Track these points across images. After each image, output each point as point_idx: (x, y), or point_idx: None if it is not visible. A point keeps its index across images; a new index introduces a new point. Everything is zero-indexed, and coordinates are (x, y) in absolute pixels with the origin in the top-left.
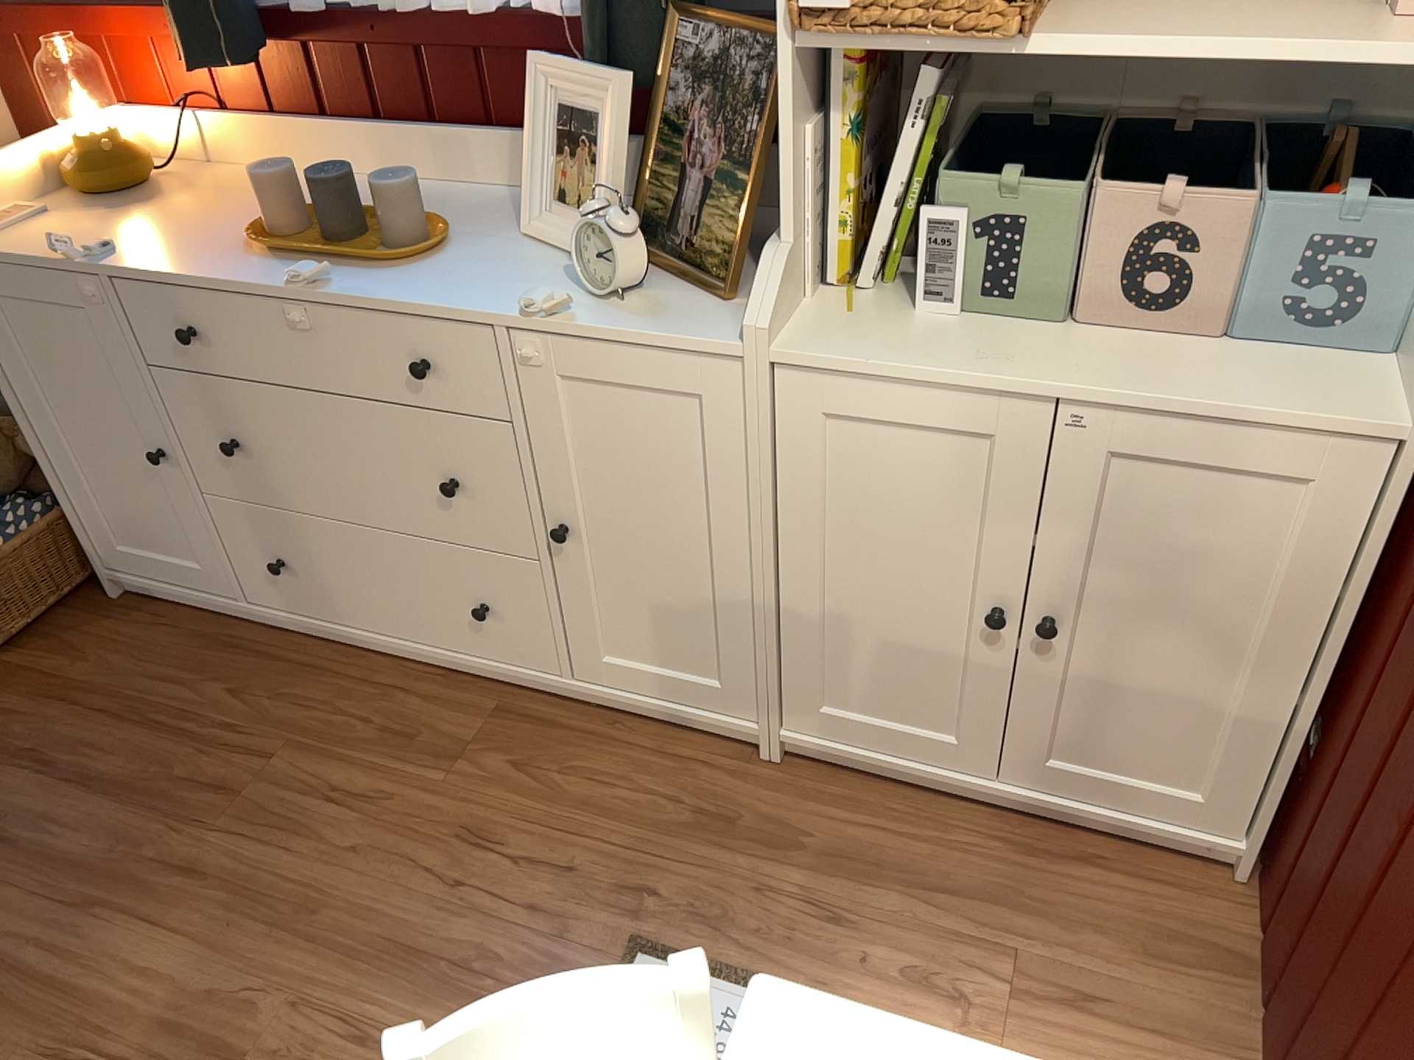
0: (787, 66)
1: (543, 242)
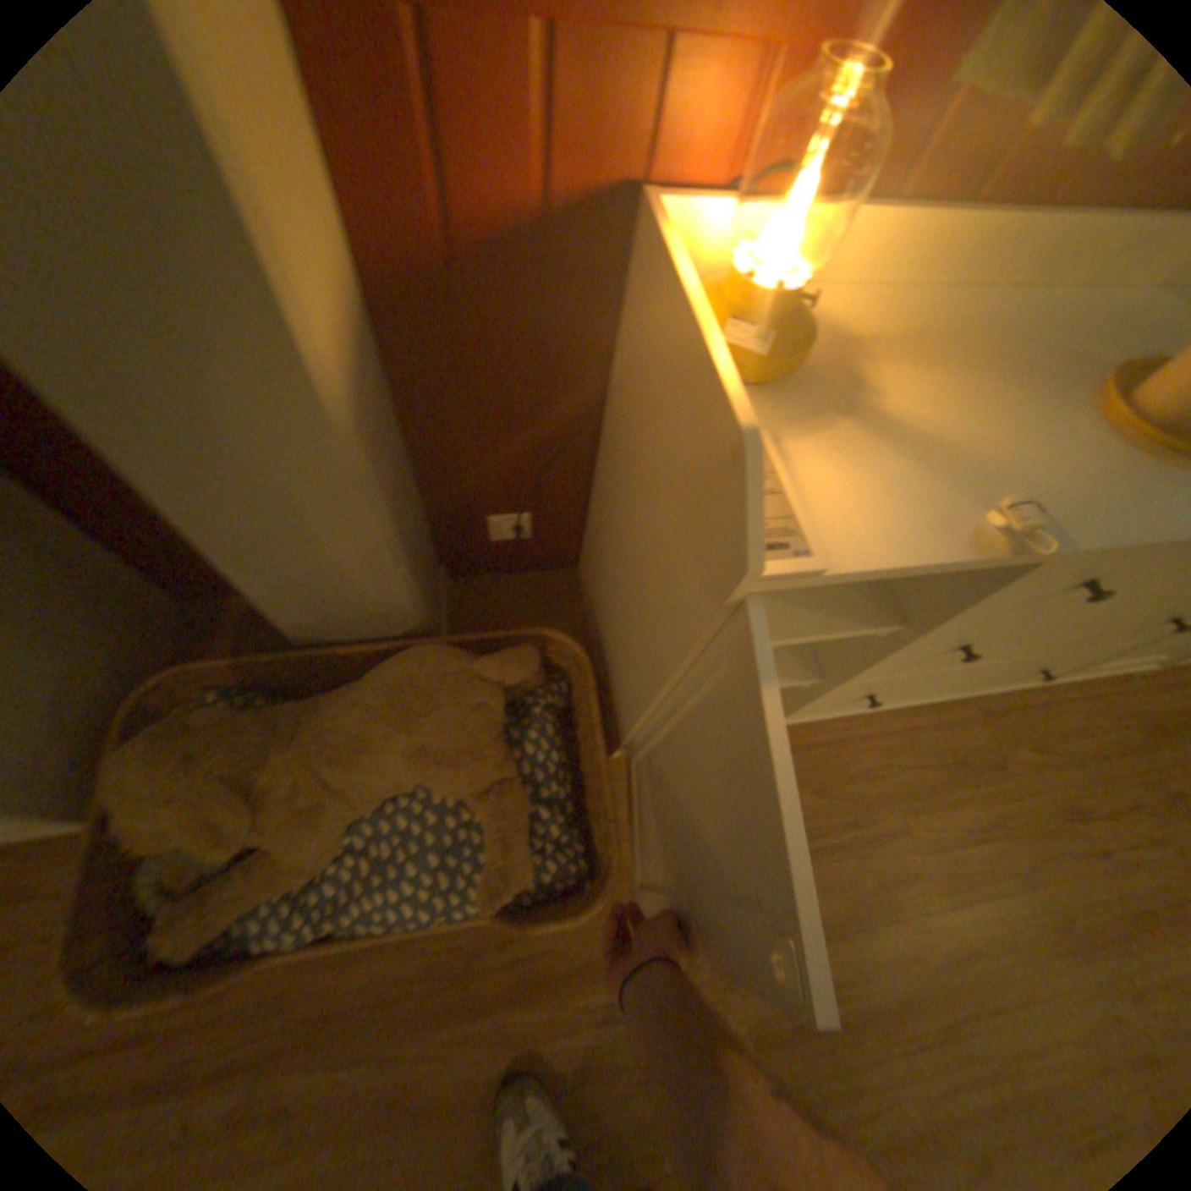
0: None
1: None
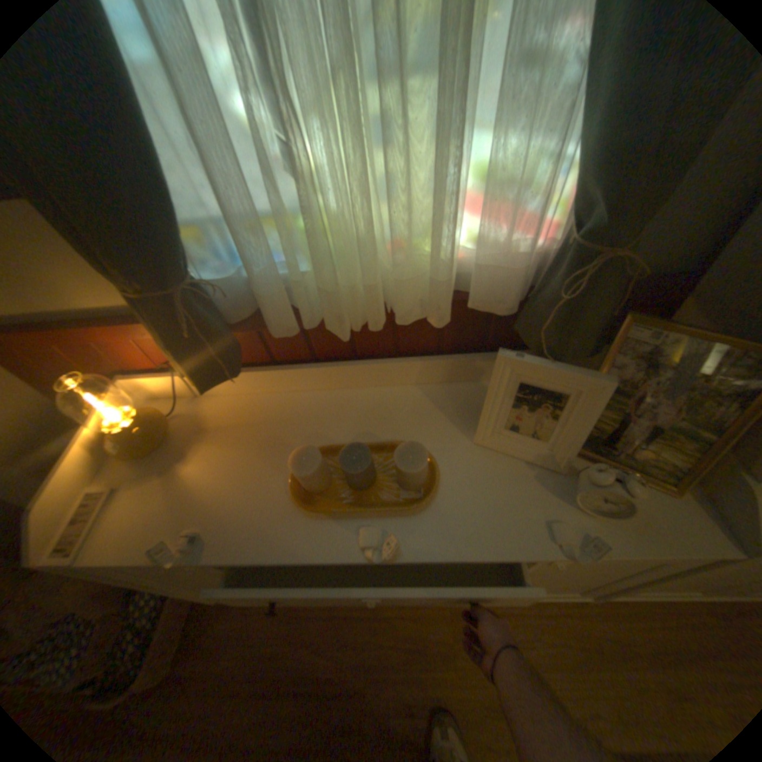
0: None
1: (496, 450)
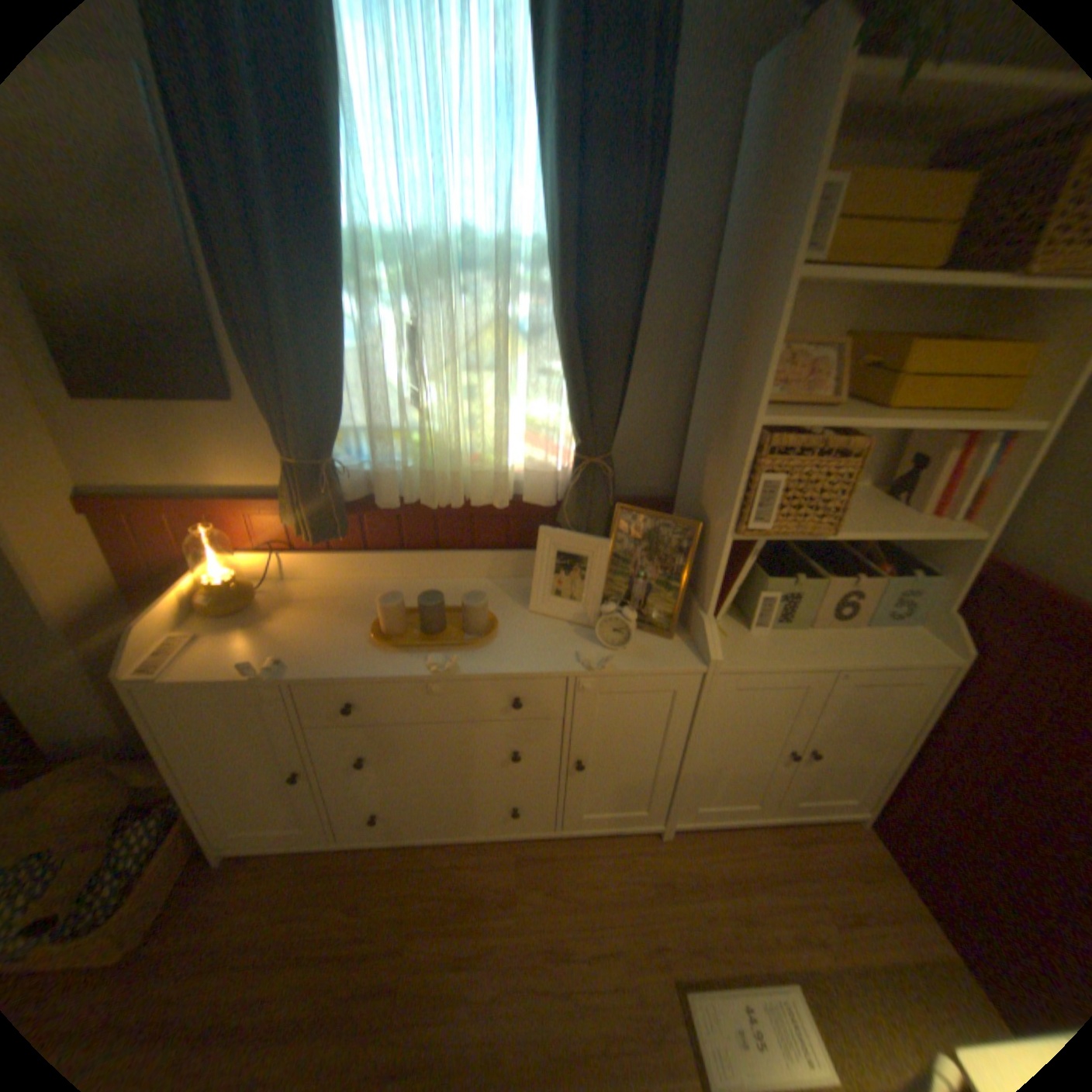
0: (723, 548)
1: (545, 615)
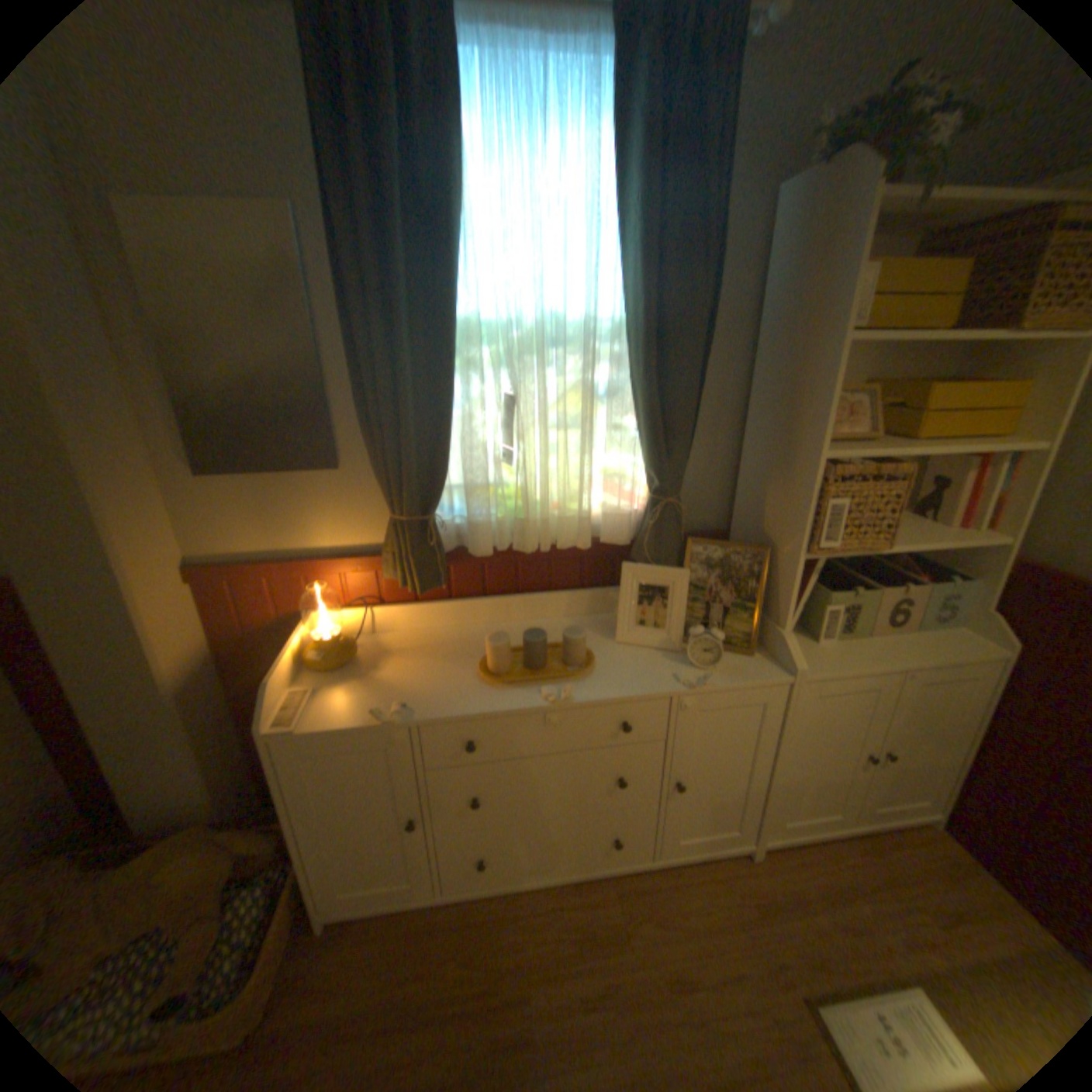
0: (795, 567)
1: (631, 646)
